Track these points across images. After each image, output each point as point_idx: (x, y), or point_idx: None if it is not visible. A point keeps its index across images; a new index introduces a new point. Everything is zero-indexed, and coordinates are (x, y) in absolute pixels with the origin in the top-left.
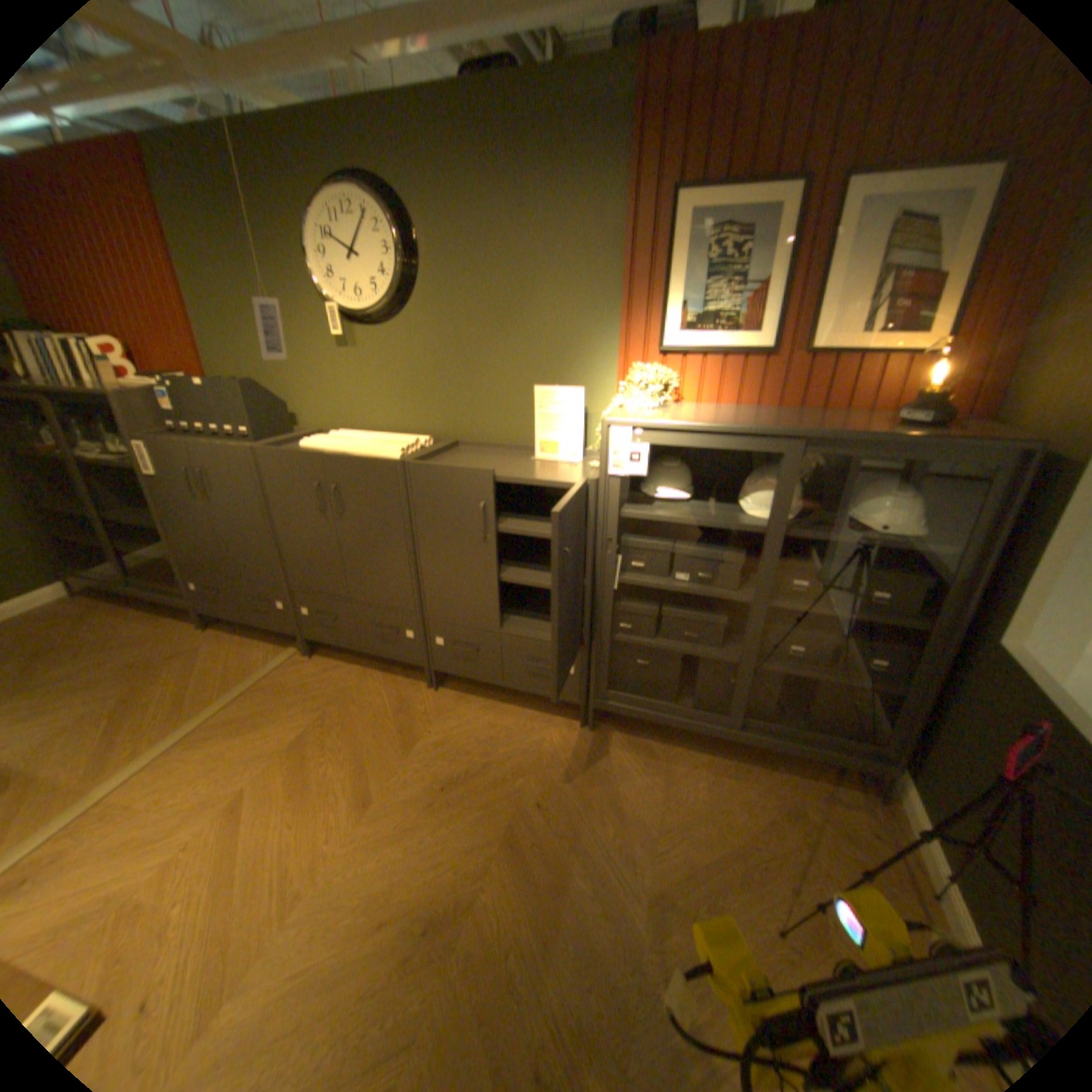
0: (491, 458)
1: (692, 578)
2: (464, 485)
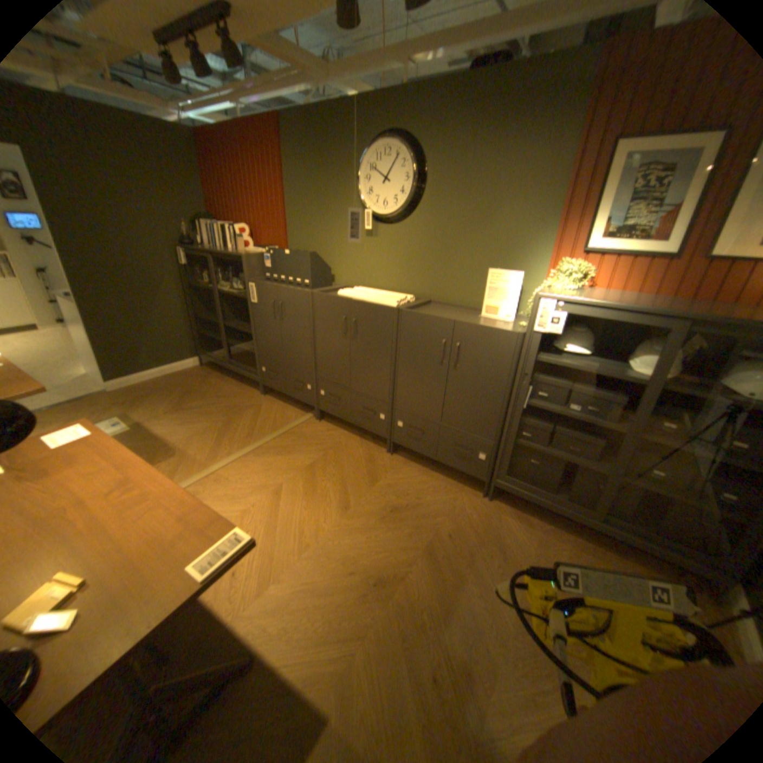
0: (451, 313)
1: (583, 409)
2: (434, 327)
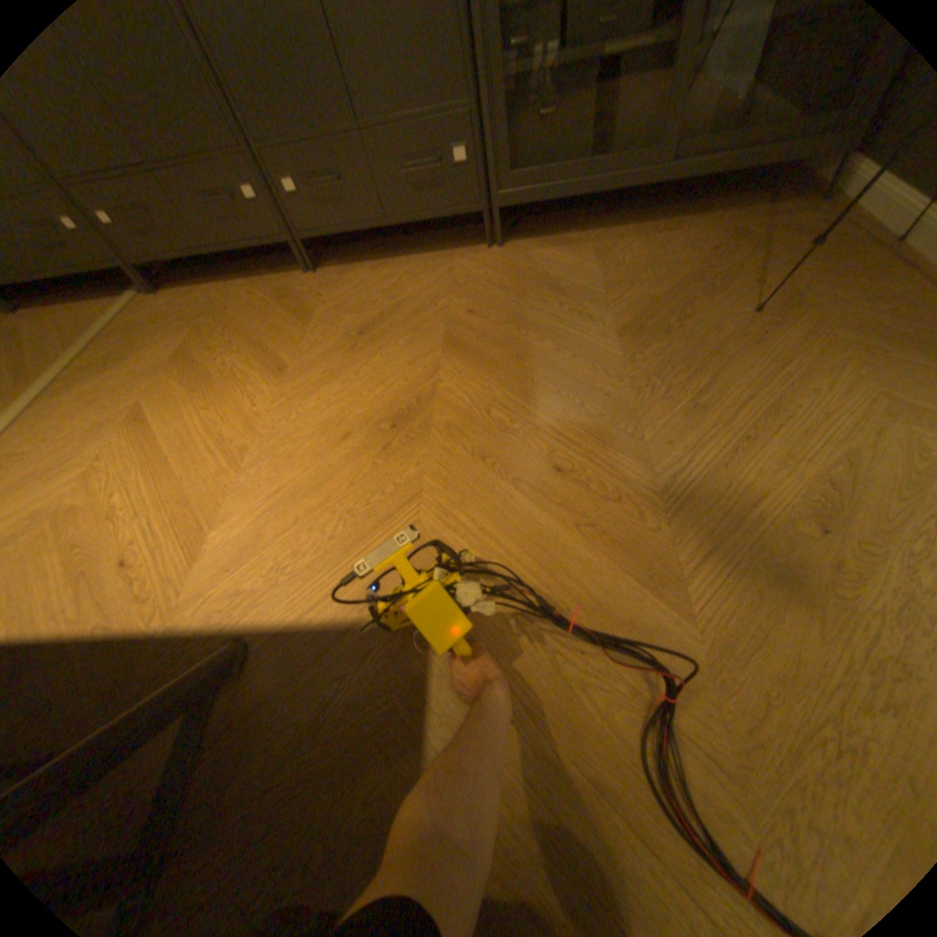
0: None
1: None
2: None
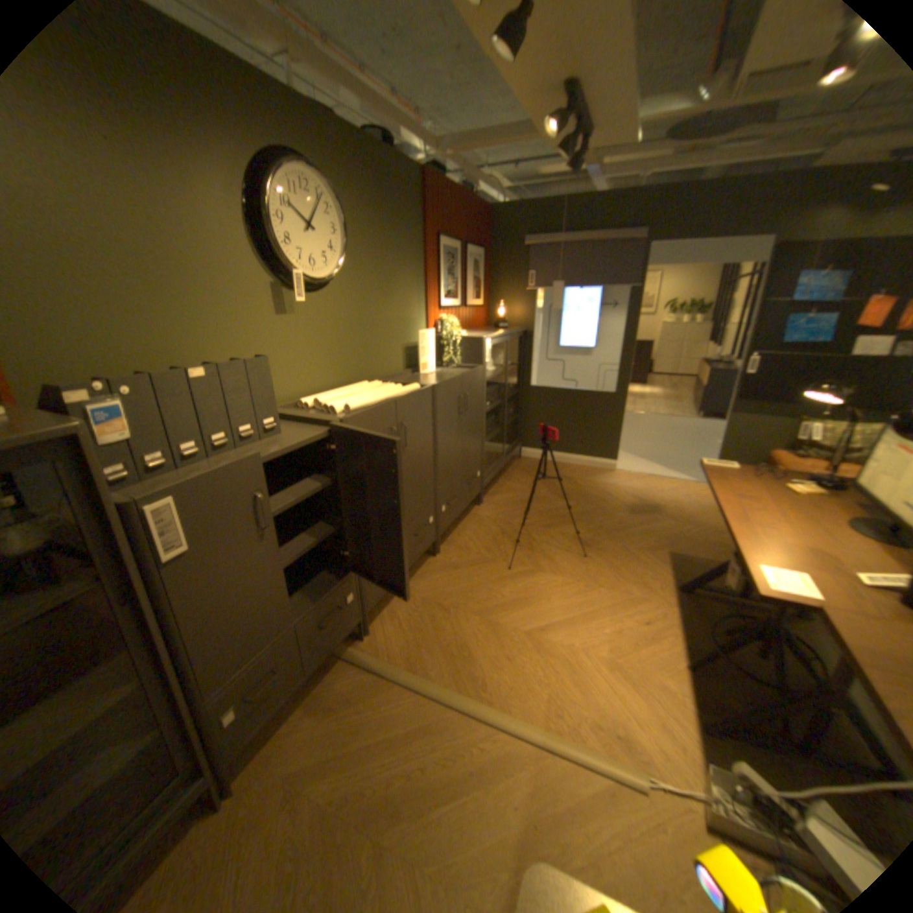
0: (410, 381)
1: (488, 403)
2: (454, 388)
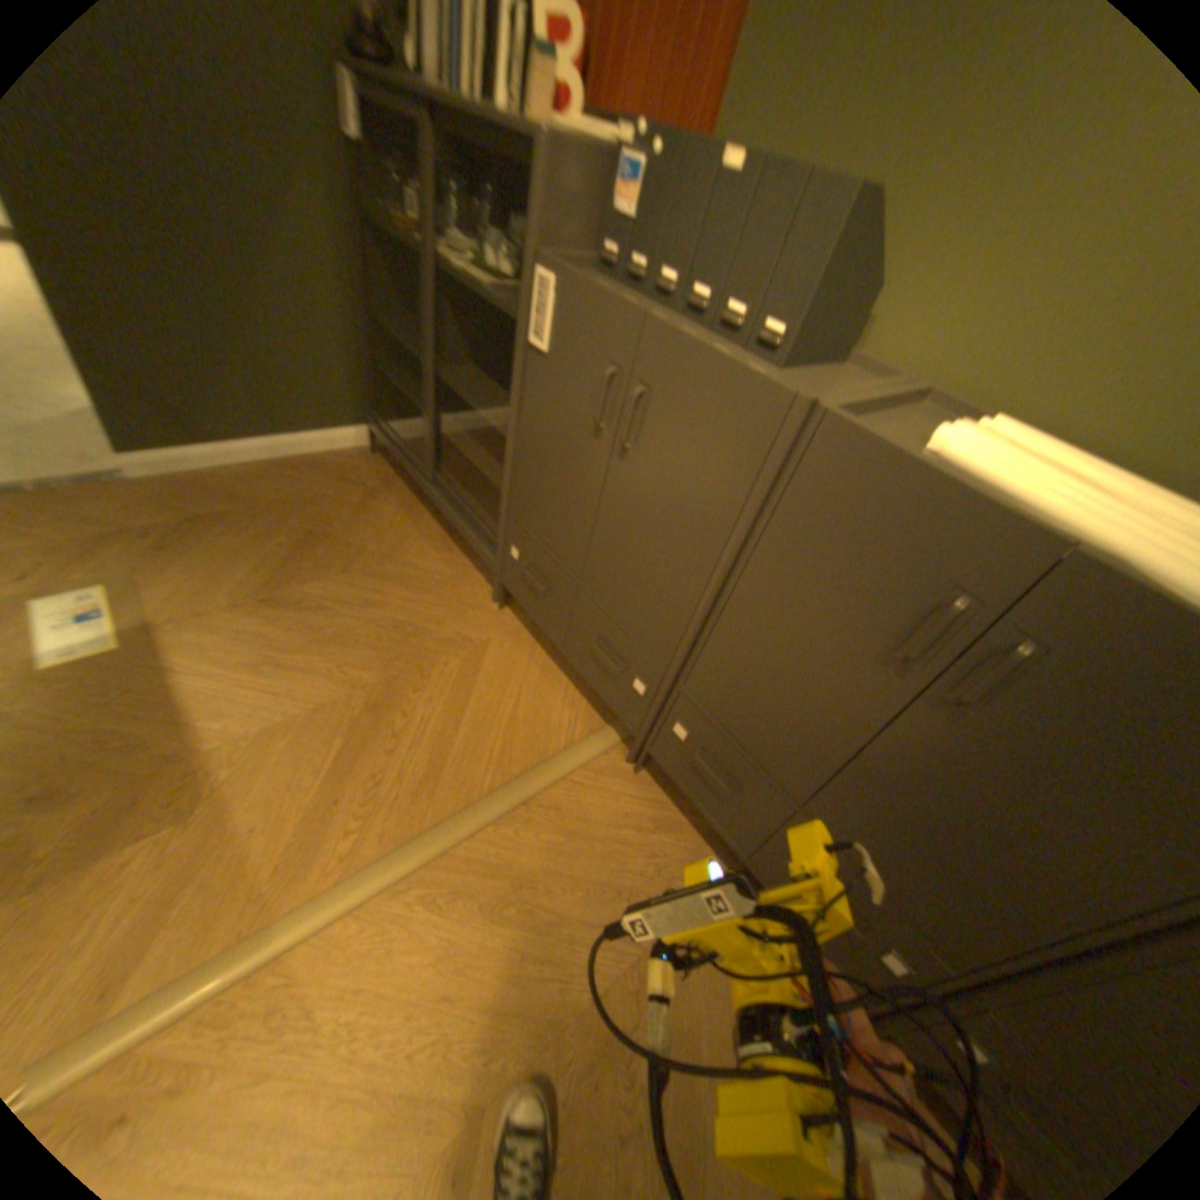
0: None
1: None
2: None
